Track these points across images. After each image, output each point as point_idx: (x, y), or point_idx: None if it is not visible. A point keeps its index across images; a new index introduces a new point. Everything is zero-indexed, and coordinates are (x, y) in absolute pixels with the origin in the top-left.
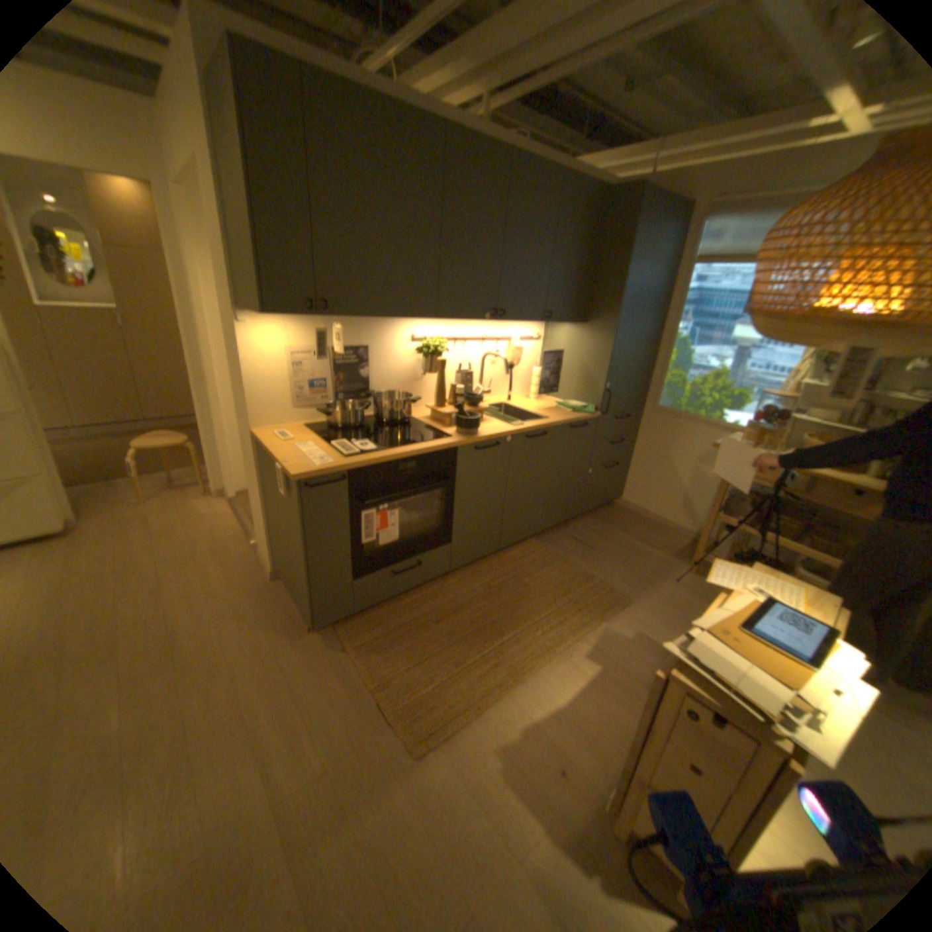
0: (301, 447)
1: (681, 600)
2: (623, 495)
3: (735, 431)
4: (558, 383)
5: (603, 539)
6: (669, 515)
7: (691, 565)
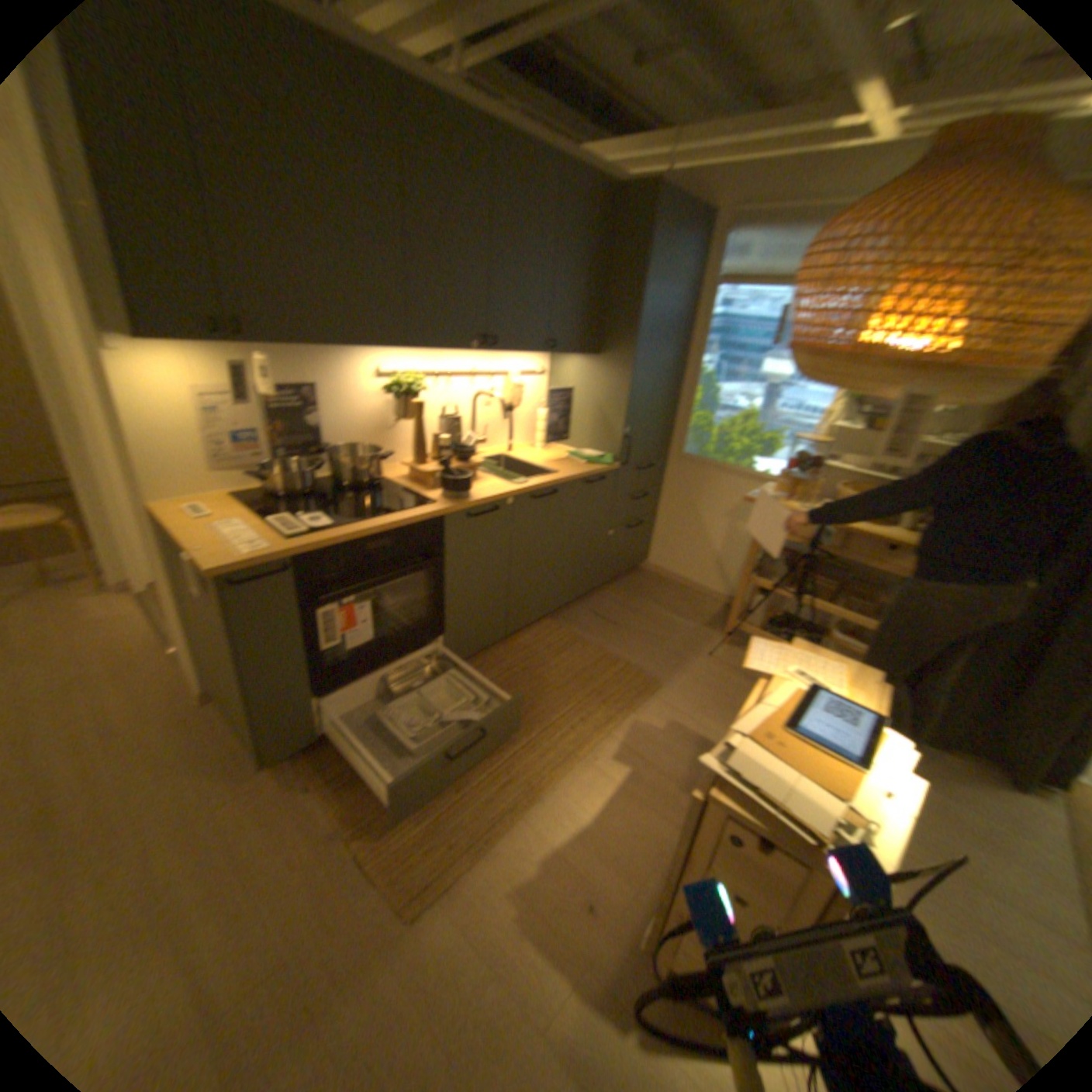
0: (220, 528)
1: (714, 677)
2: (648, 558)
3: (765, 481)
4: (568, 429)
5: (627, 611)
6: (698, 579)
7: (723, 635)
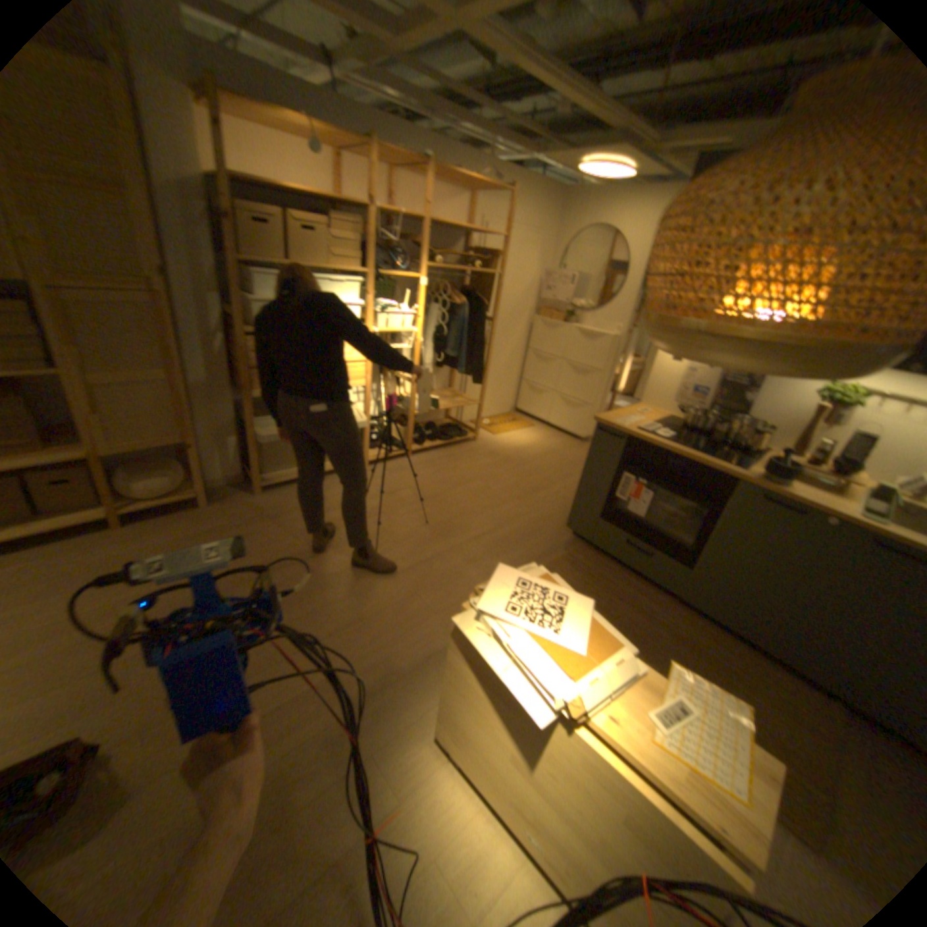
0: (636, 417)
1: None
2: None
3: None
4: None
5: None
6: None
7: None
